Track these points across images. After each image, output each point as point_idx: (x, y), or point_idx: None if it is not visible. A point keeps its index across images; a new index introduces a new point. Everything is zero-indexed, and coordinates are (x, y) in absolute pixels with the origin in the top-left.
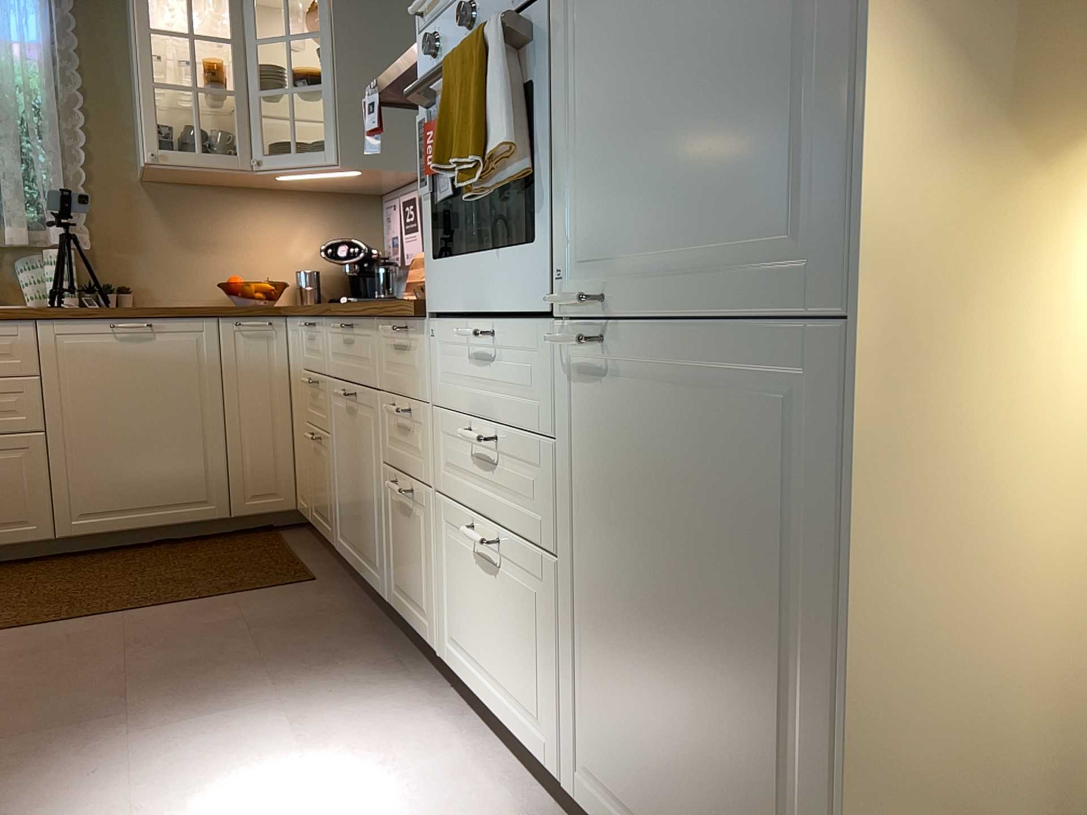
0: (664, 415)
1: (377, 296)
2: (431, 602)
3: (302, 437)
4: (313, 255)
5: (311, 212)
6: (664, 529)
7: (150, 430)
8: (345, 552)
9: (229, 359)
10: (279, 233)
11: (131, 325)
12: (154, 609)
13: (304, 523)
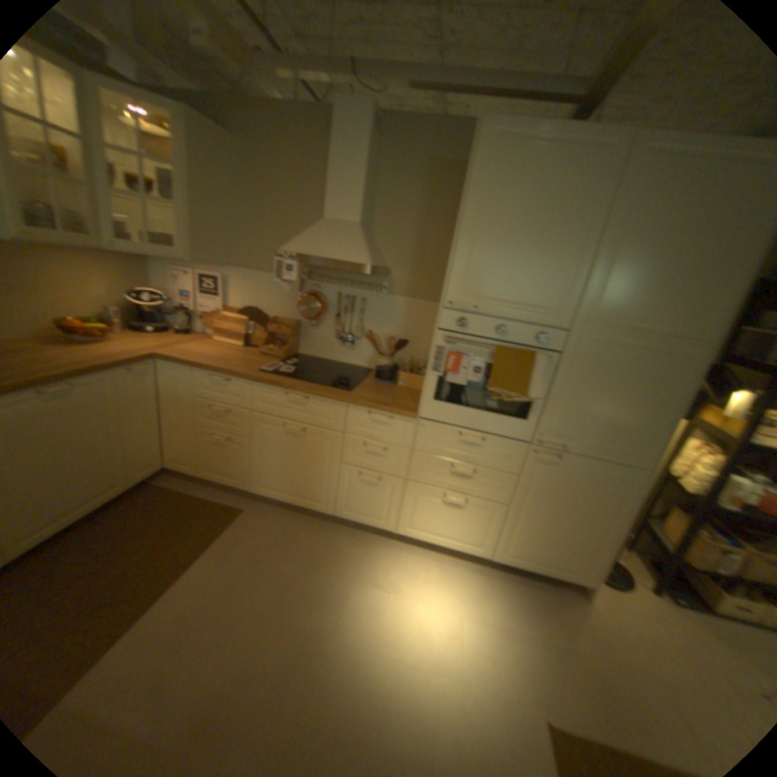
0: (577, 476)
1: (176, 330)
2: (389, 514)
3: (181, 432)
4: (102, 293)
5: (99, 262)
6: (567, 500)
7: (71, 458)
8: (267, 494)
9: (120, 394)
10: (76, 277)
11: (56, 390)
12: (184, 571)
13: (153, 472)
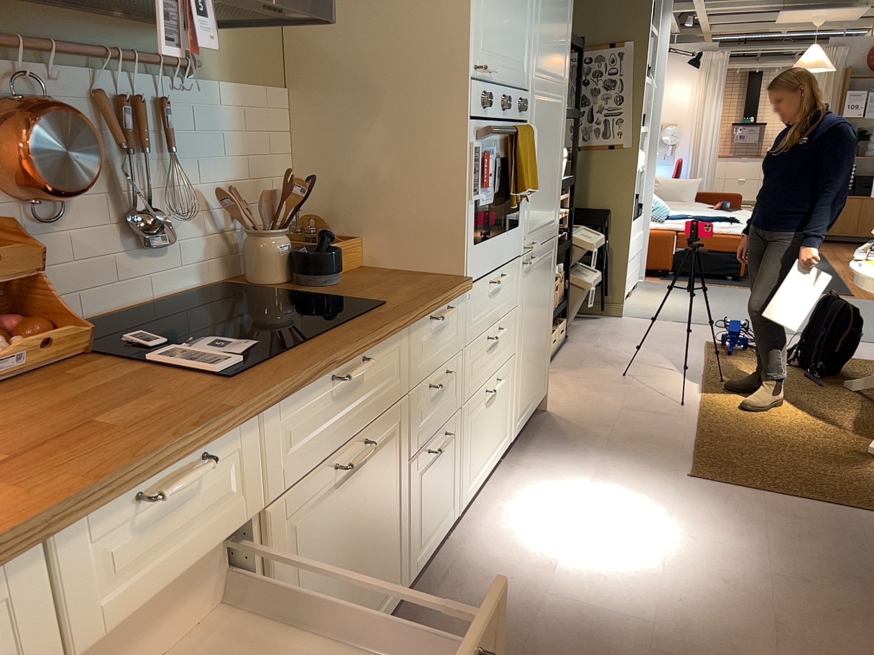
0: (539, 272)
1: None
2: (455, 488)
3: None
4: None
5: None
6: (537, 306)
7: None
8: None
9: None
10: None
11: None
12: None
13: None
